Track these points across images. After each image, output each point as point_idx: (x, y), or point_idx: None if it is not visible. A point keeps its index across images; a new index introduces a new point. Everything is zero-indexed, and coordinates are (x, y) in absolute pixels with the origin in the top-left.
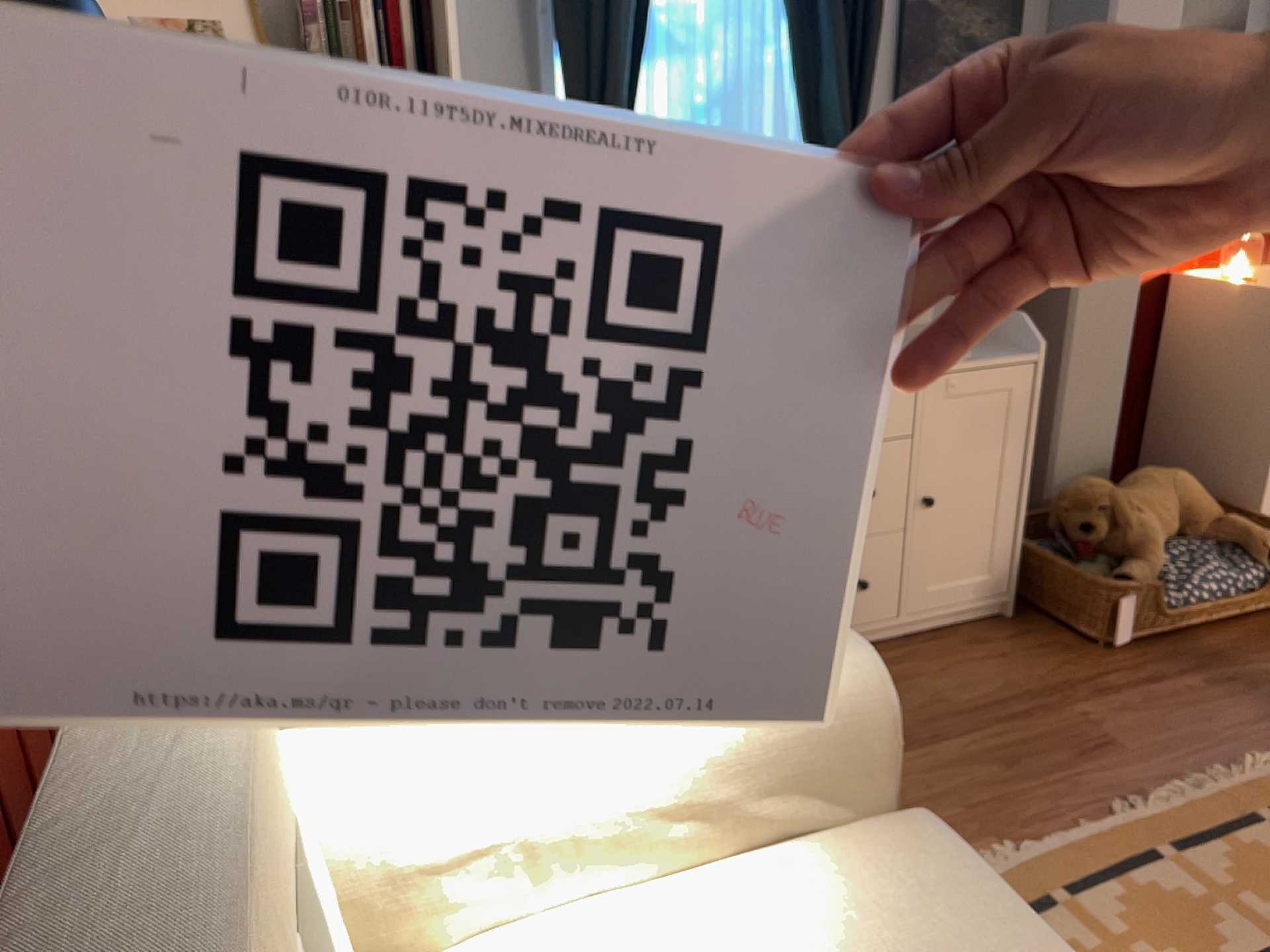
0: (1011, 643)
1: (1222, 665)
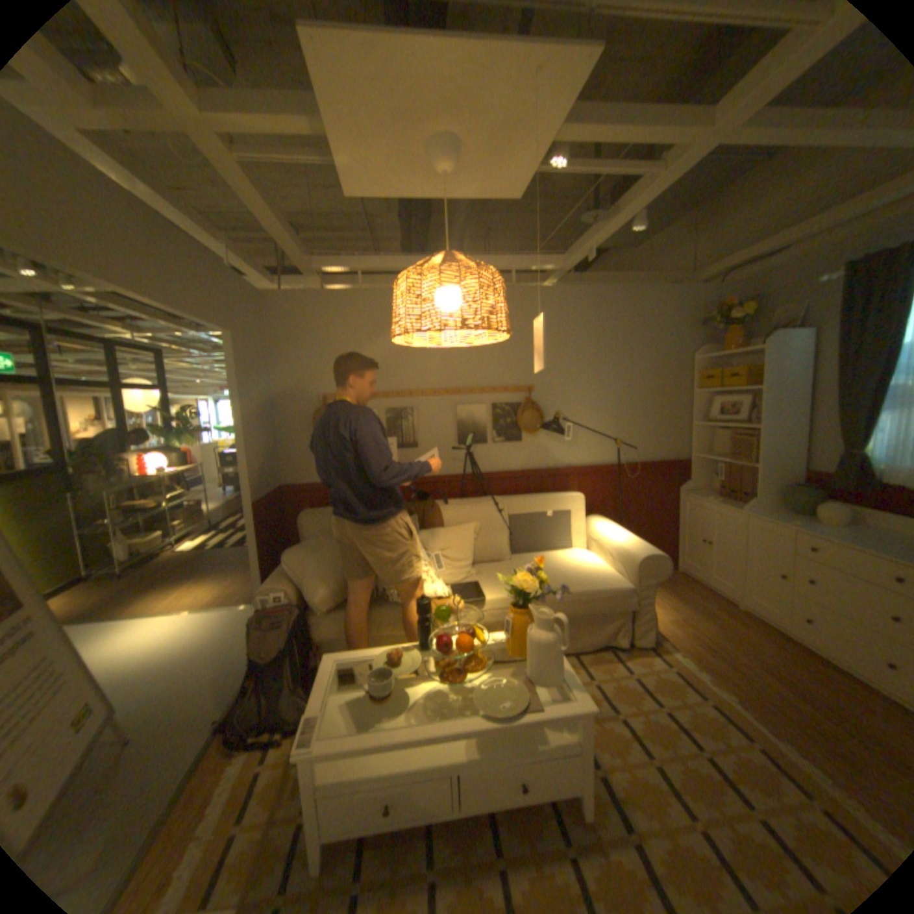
0: None
1: None
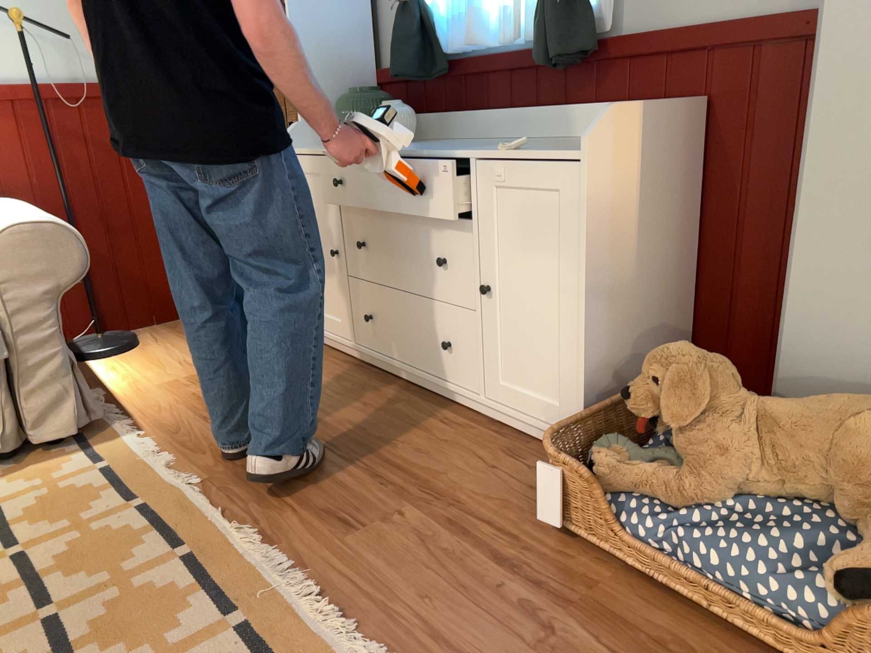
0: (522, 469)
1: (585, 621)
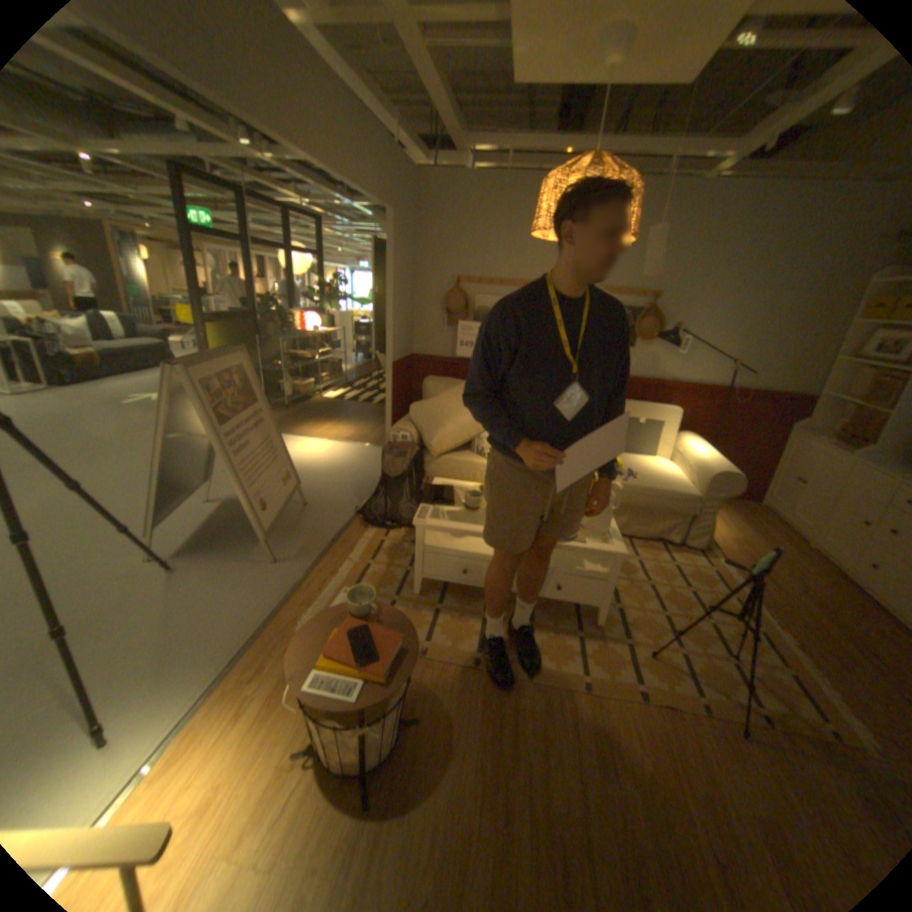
0: None
1: None
